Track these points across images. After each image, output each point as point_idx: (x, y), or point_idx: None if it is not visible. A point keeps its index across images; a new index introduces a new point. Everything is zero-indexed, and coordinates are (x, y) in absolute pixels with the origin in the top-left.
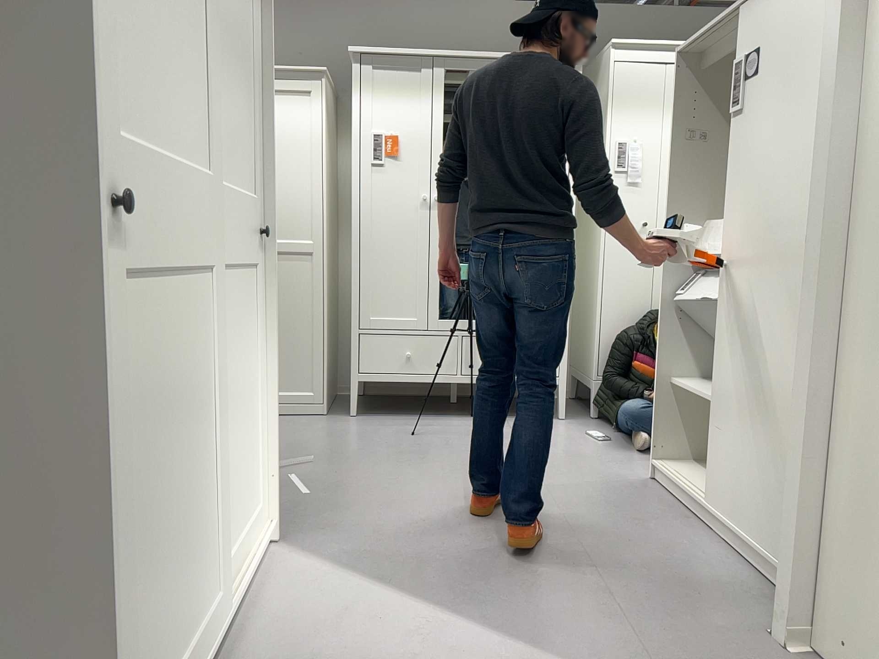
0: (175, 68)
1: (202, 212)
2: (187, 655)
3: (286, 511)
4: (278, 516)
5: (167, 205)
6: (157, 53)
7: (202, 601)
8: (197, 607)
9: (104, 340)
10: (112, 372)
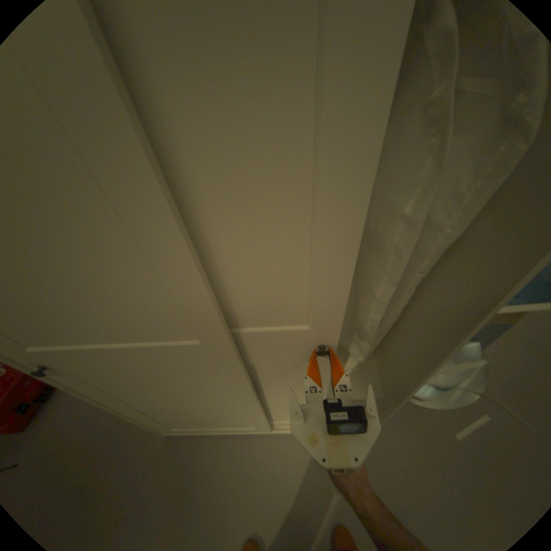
0: (98, 301)
1: (199, 357)
2: (220, 430)
3: (425, 429)
4: (415, 425)
5: (126, 361)
6: (56, 303)
7: (239, 426)
8: (233, 426)
9: (85, 390)
10: (103, 393)
